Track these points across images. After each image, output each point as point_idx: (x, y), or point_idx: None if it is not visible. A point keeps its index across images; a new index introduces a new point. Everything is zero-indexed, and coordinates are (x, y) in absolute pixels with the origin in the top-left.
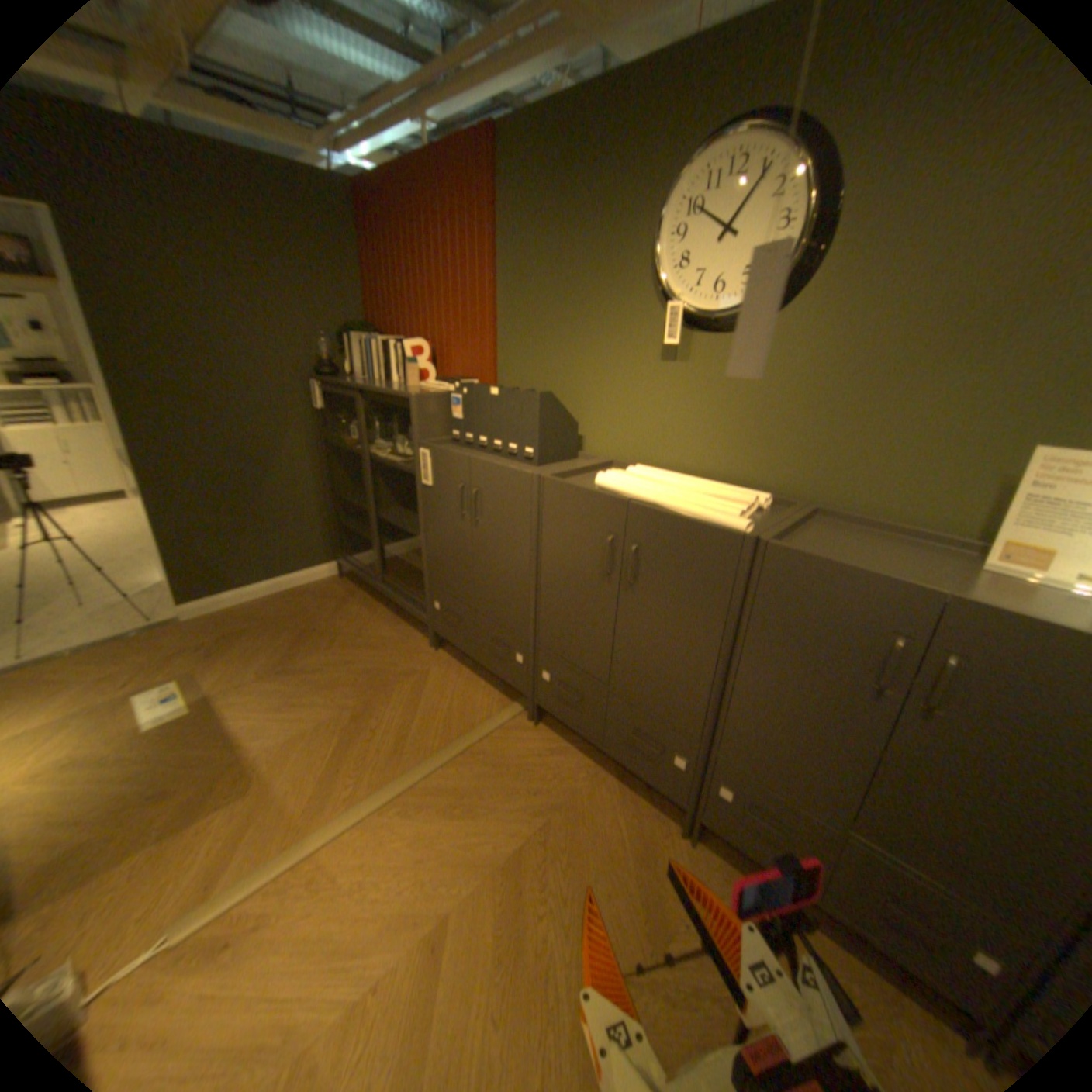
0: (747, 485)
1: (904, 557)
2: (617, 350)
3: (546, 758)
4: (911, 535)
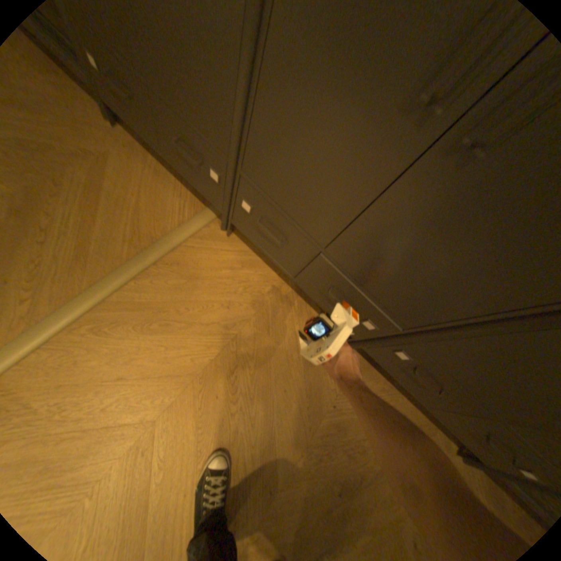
0: None
1: None
2: None
3: (236, 270)
4: None
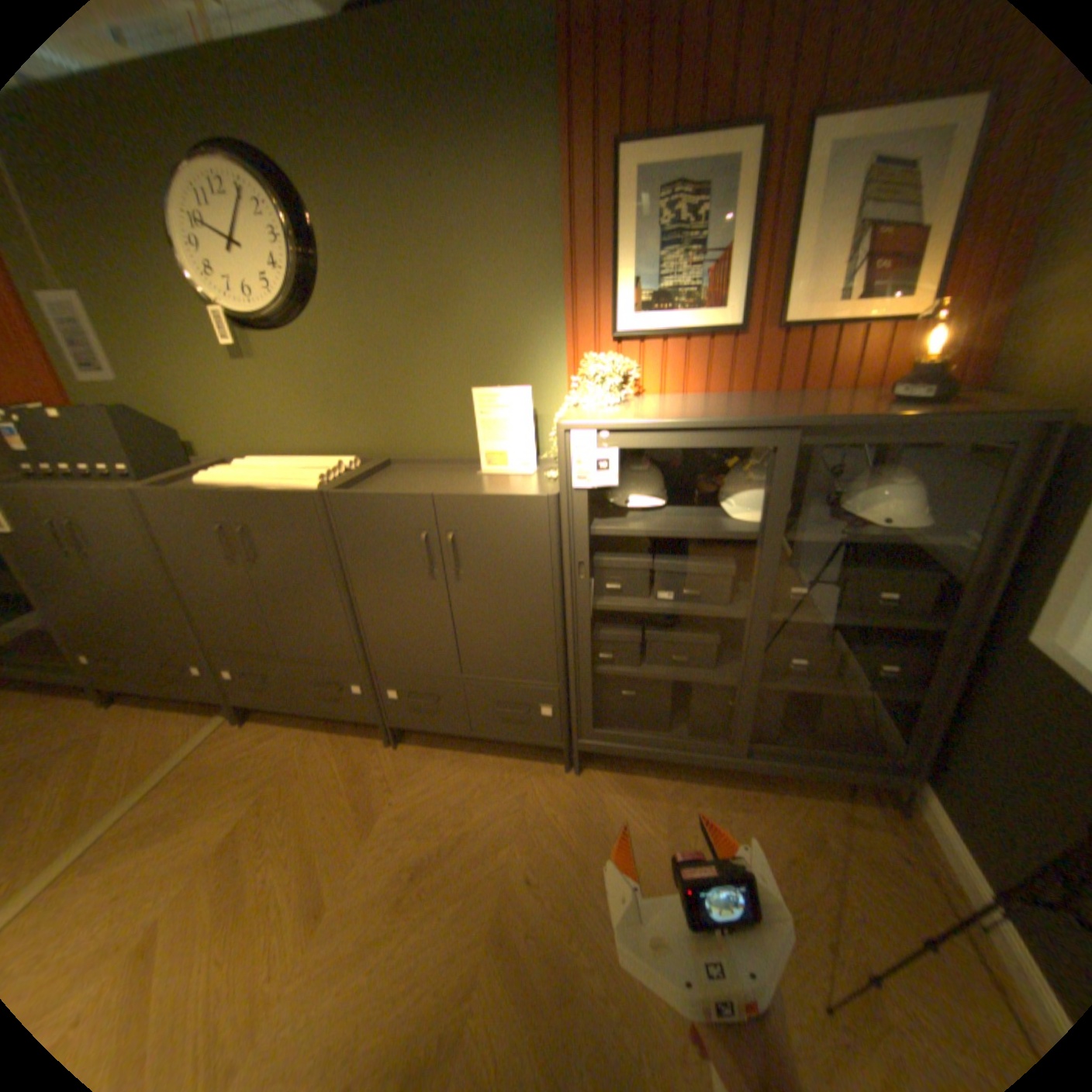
0: (341, 455)
1: (433, 480)
2: (185, 354)
3: (252, 751)
4: (446, 464)
